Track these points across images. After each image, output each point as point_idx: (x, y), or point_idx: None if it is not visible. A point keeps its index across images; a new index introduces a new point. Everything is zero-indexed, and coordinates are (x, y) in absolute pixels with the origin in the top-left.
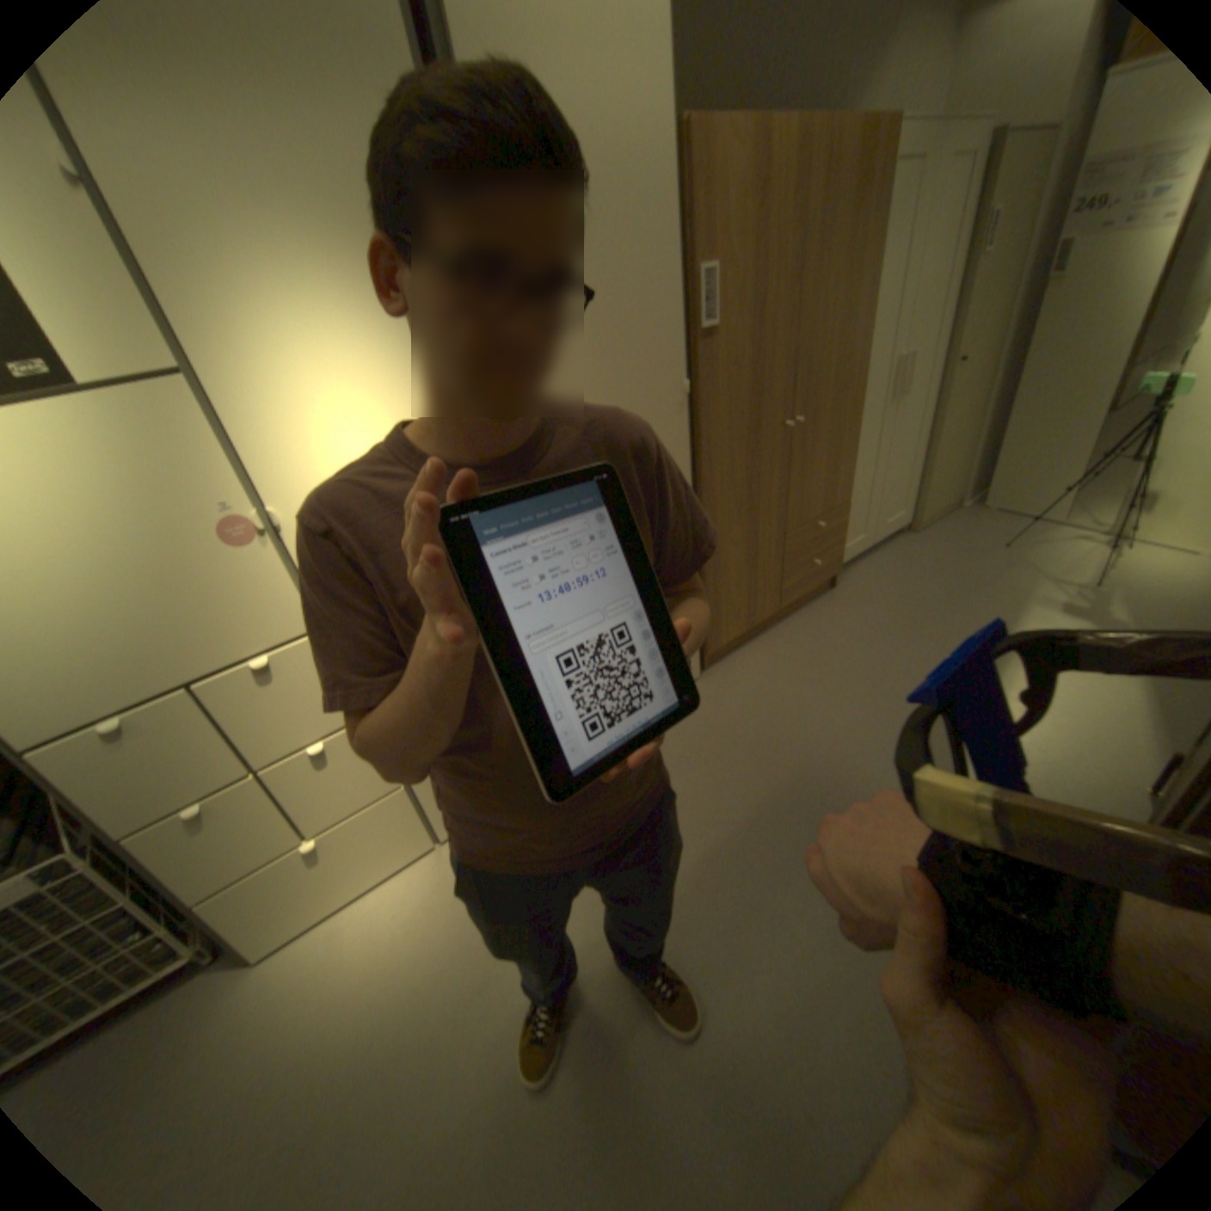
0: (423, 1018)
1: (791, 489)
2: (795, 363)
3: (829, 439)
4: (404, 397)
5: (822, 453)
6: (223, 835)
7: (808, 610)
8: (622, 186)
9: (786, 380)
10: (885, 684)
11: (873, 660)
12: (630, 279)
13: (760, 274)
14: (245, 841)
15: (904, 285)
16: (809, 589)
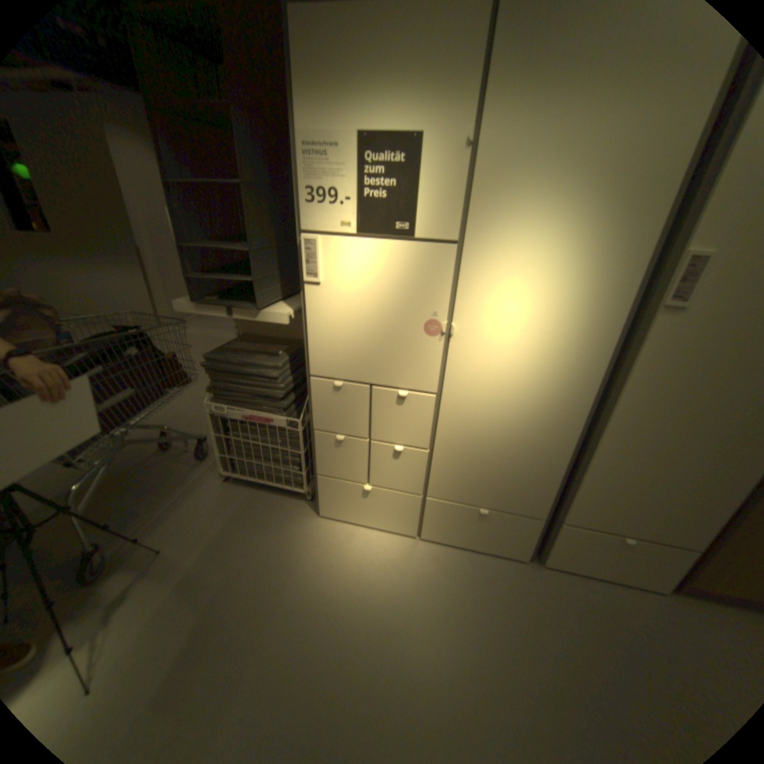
0: (359, 616)
1: None
2: None
3: None
4: (566, 292)
5: None
6: (345, 456)
7: None
8: None
9: None
10: None
11: None
12: None
13: None
14: (350, 465)
15: None
16: None
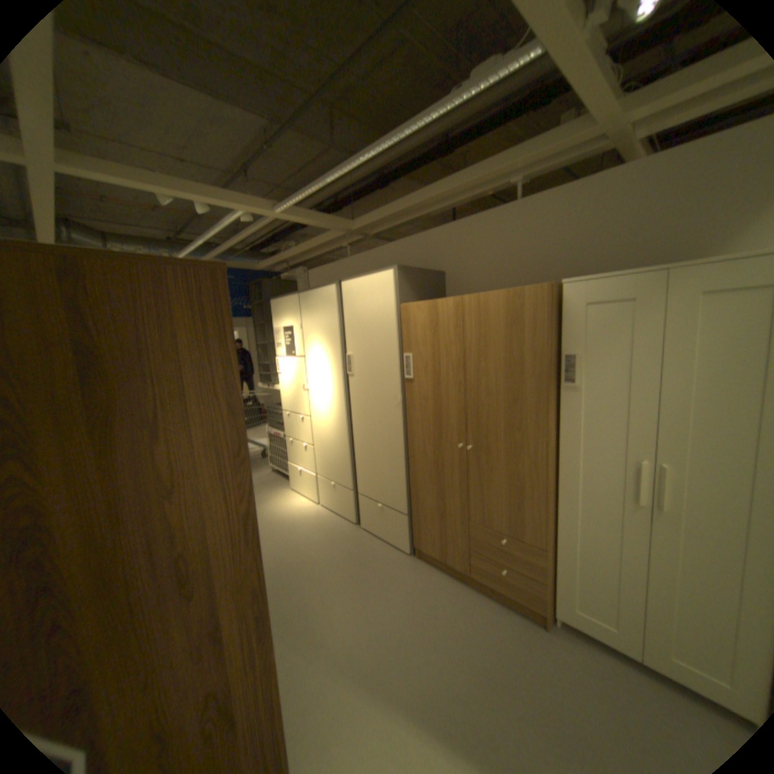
0: (269, 517)
1: (472, 491)
2: (466, 412)
3: (508, 478)
4: (328, 372)
5: (502, 485)
6: (294, 451)
7: (503, 610)
8: (377, 328)
9: (459, 419)
10: (414, 647)
11: (442, 645)
12: (379, 355)
13: (436, 362)
14: (295, 456)
15: (631, 397)
16: (503, 592)
